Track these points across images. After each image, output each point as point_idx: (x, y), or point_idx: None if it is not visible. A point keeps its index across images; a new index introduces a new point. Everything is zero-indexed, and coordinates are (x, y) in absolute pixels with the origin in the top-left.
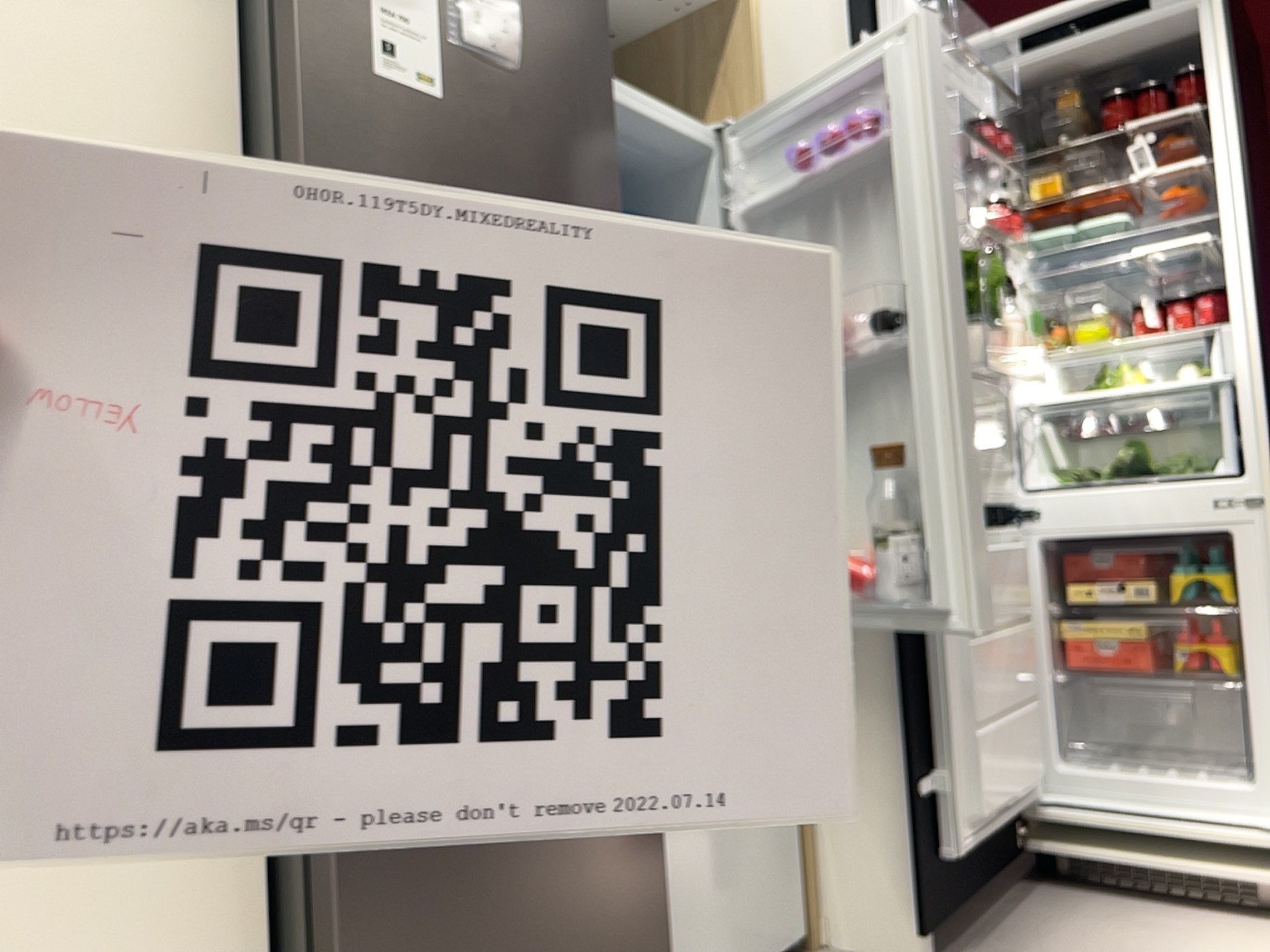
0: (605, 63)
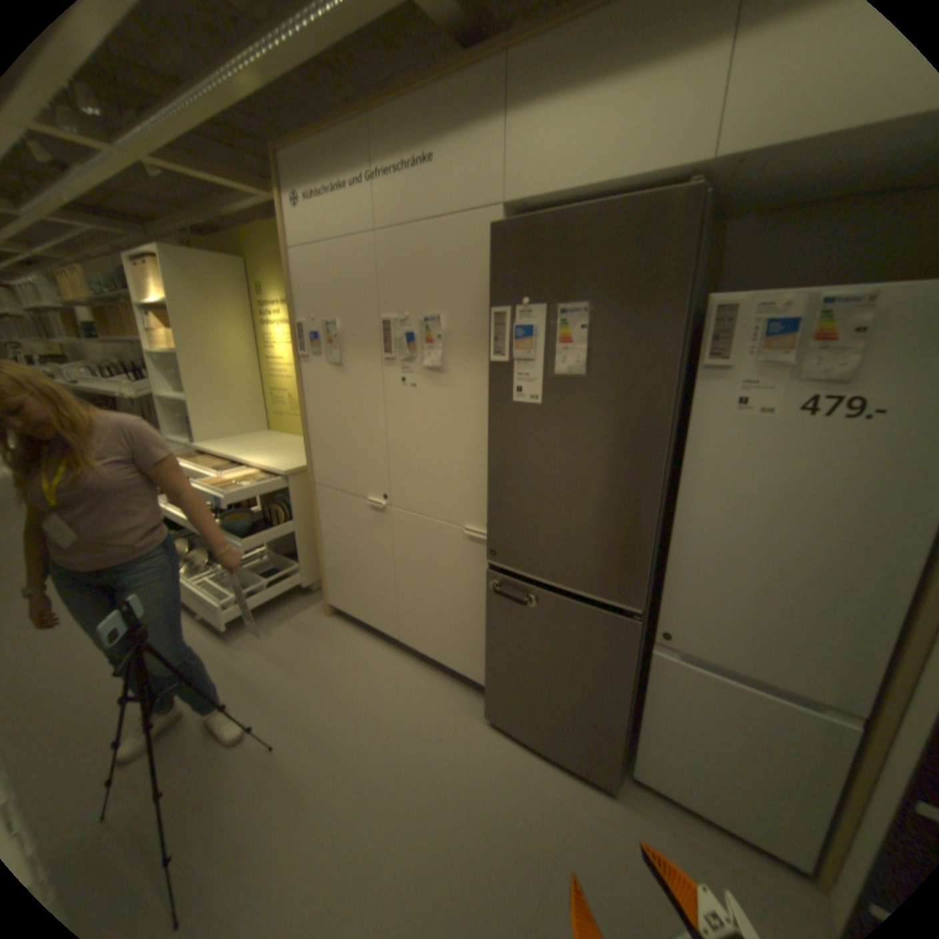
0: (675, 343)
